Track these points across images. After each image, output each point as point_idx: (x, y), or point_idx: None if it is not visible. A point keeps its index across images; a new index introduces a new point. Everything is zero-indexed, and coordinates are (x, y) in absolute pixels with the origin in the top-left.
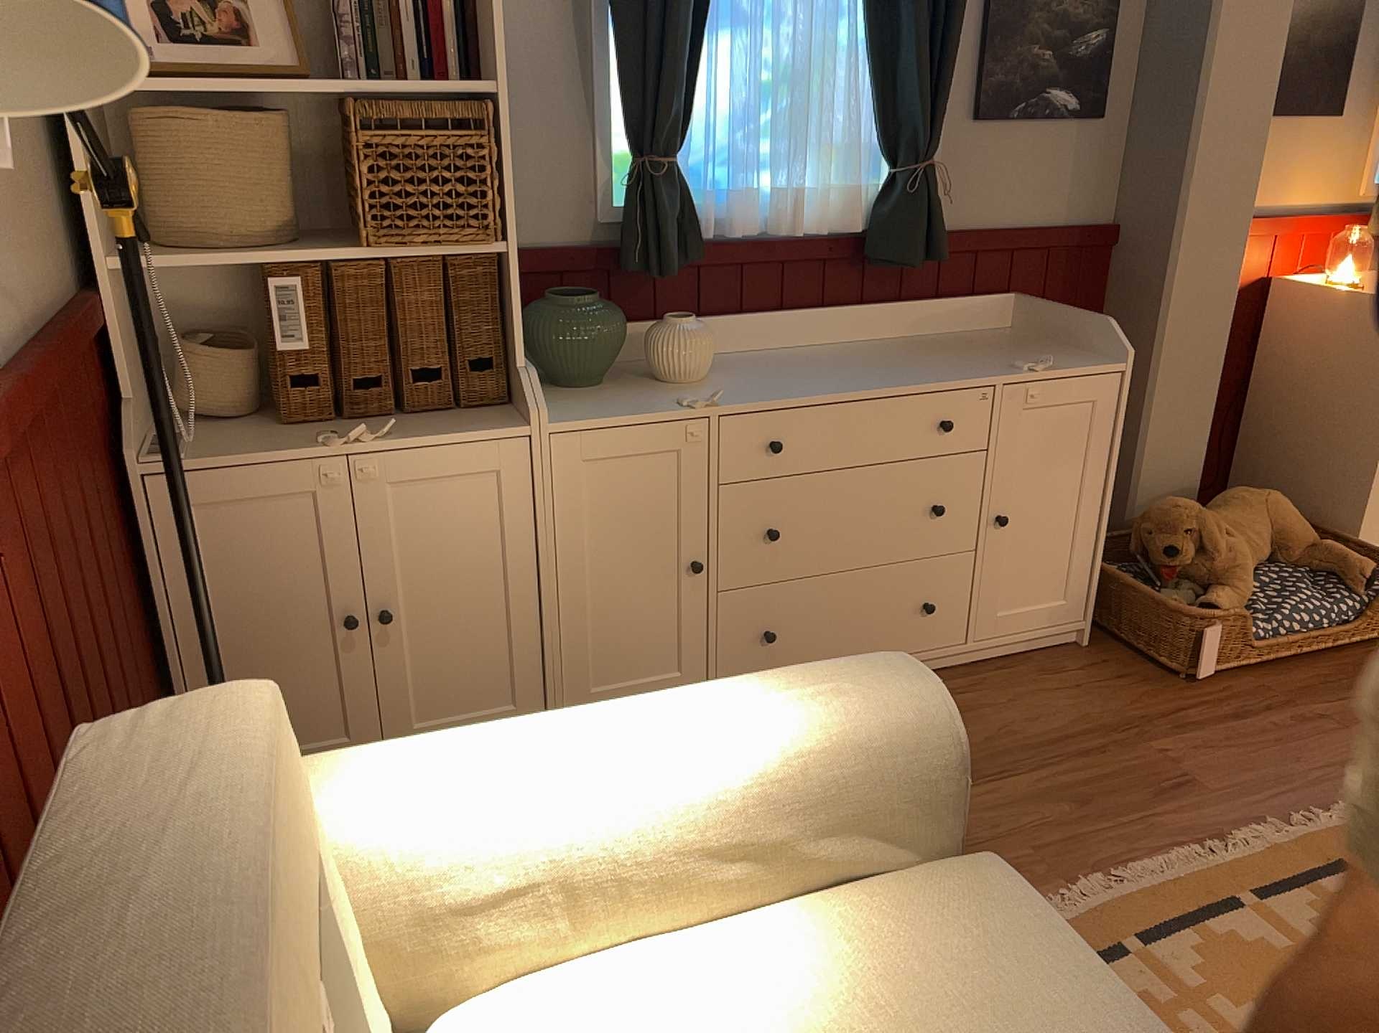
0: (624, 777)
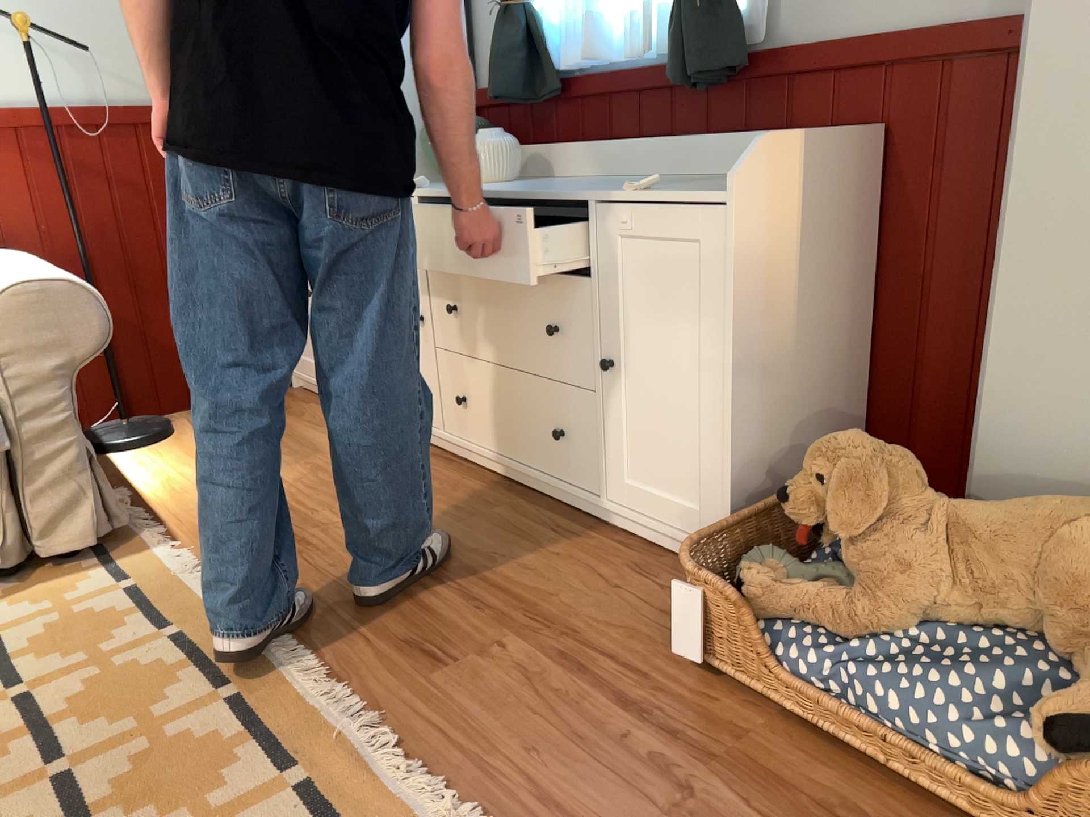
0: None
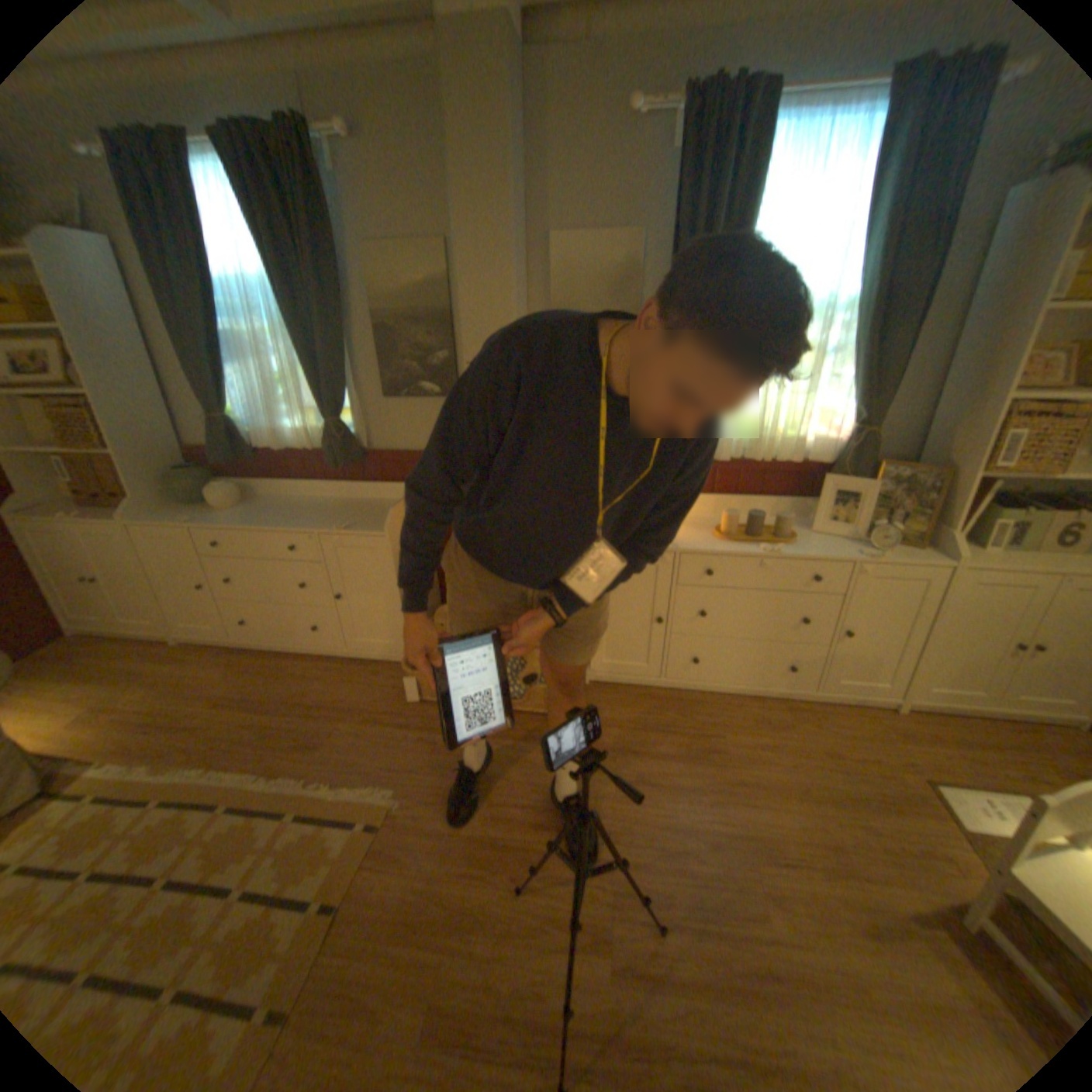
0: None
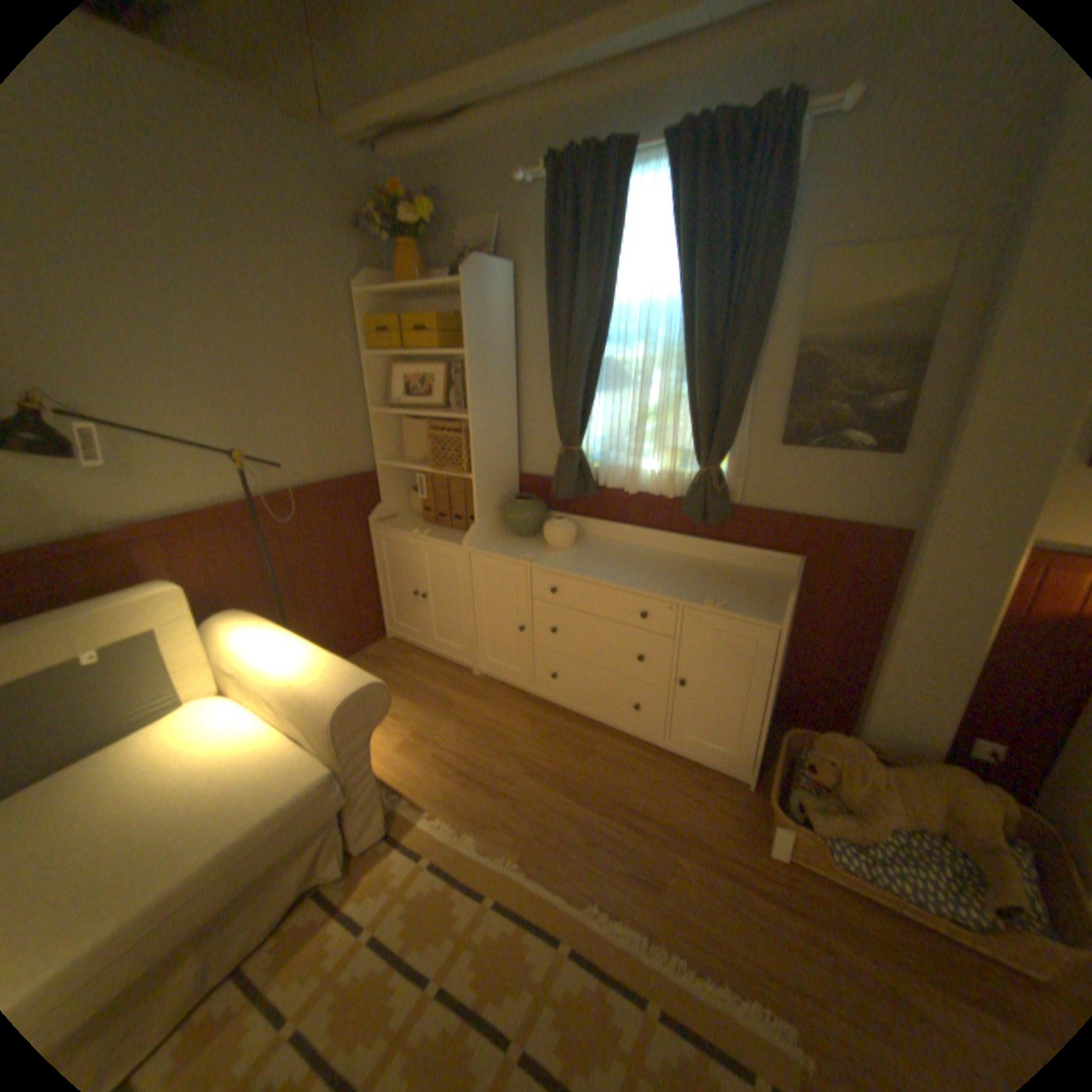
0: (263, 664)
